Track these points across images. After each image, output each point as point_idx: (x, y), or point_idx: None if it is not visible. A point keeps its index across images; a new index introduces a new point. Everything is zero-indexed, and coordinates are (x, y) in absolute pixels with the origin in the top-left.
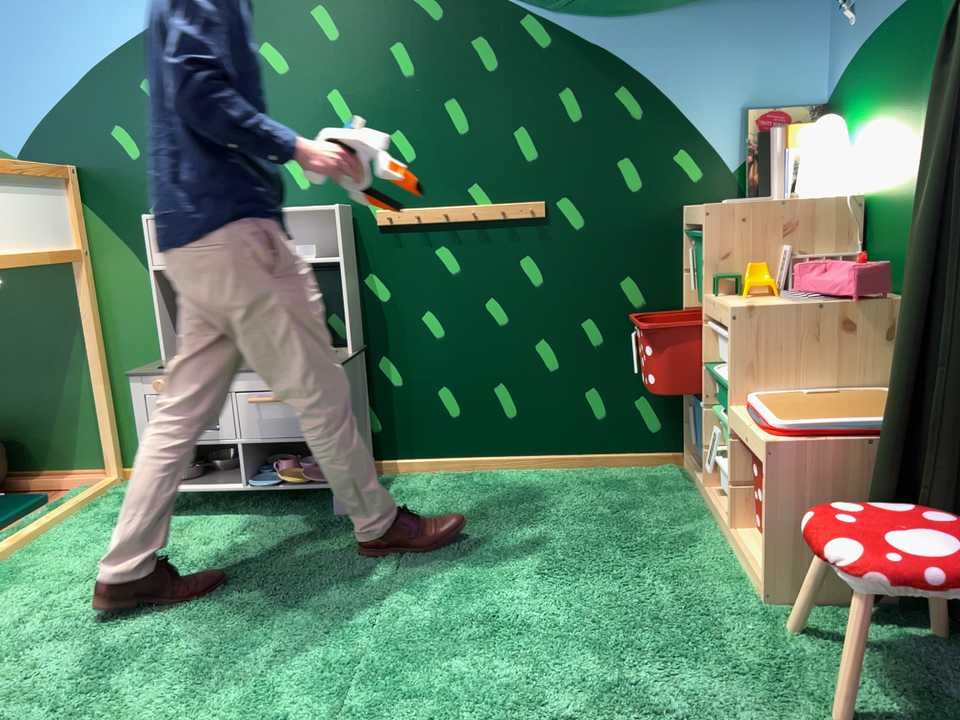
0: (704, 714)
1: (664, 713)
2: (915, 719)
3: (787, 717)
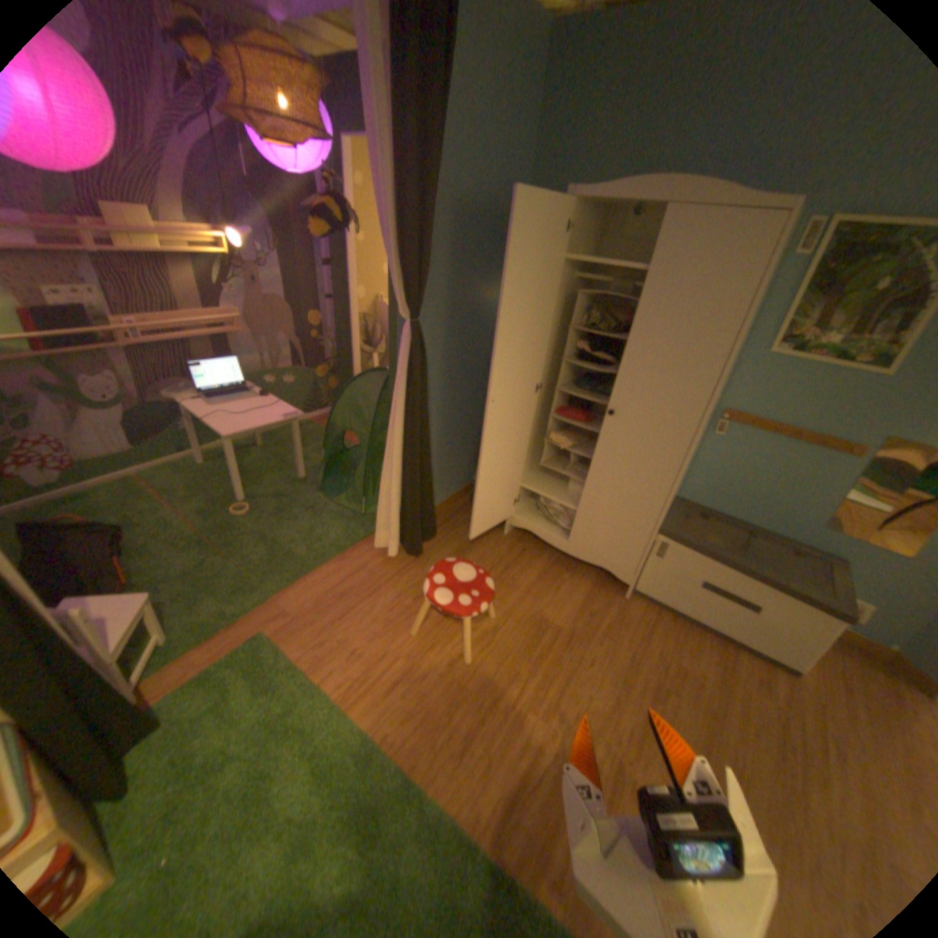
0: (282, 812)
1: (295, 830)
2: (227, 733)
3: (259, 777)
